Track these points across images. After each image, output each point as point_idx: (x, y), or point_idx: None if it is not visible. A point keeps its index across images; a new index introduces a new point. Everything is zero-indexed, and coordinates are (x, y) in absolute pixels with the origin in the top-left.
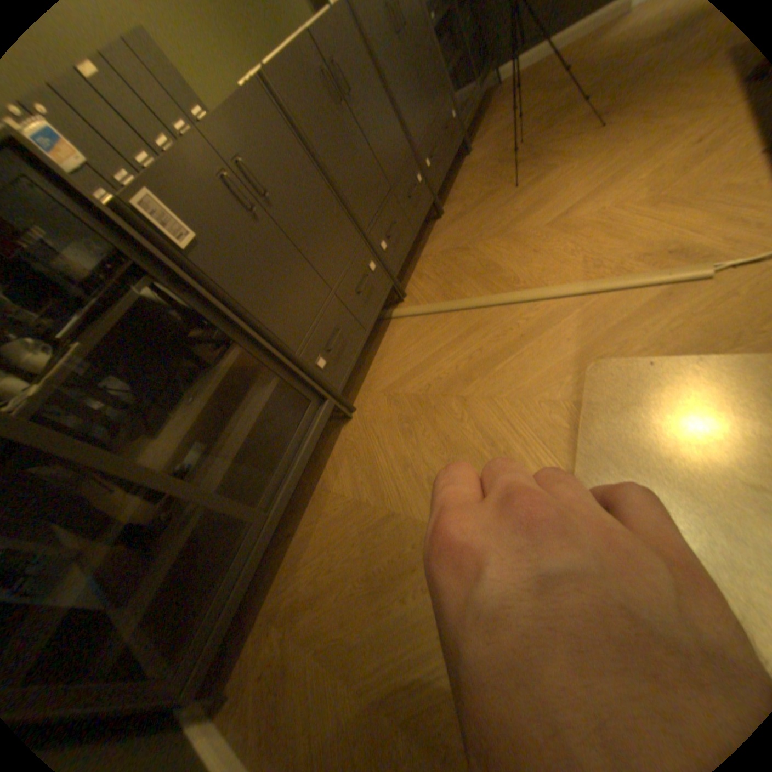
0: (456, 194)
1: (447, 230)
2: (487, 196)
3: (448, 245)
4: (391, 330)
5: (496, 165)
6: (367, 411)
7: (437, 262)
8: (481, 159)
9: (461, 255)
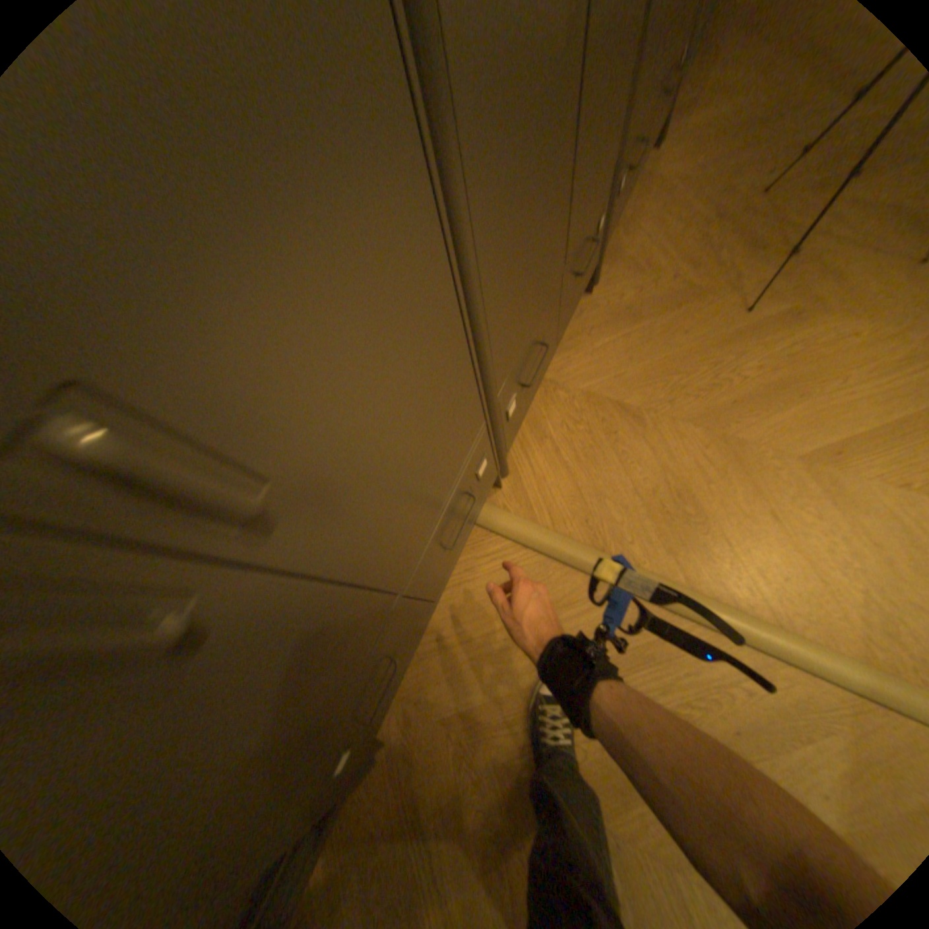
0: (624, 250)
1: (599, 341)
2: (687, 300)
3: (601, 387)
4: (467, 558)
5: (710, 225)
6: (404, 766)
7: (574, 420)
8: (680, 184)
9: (625, 433)
